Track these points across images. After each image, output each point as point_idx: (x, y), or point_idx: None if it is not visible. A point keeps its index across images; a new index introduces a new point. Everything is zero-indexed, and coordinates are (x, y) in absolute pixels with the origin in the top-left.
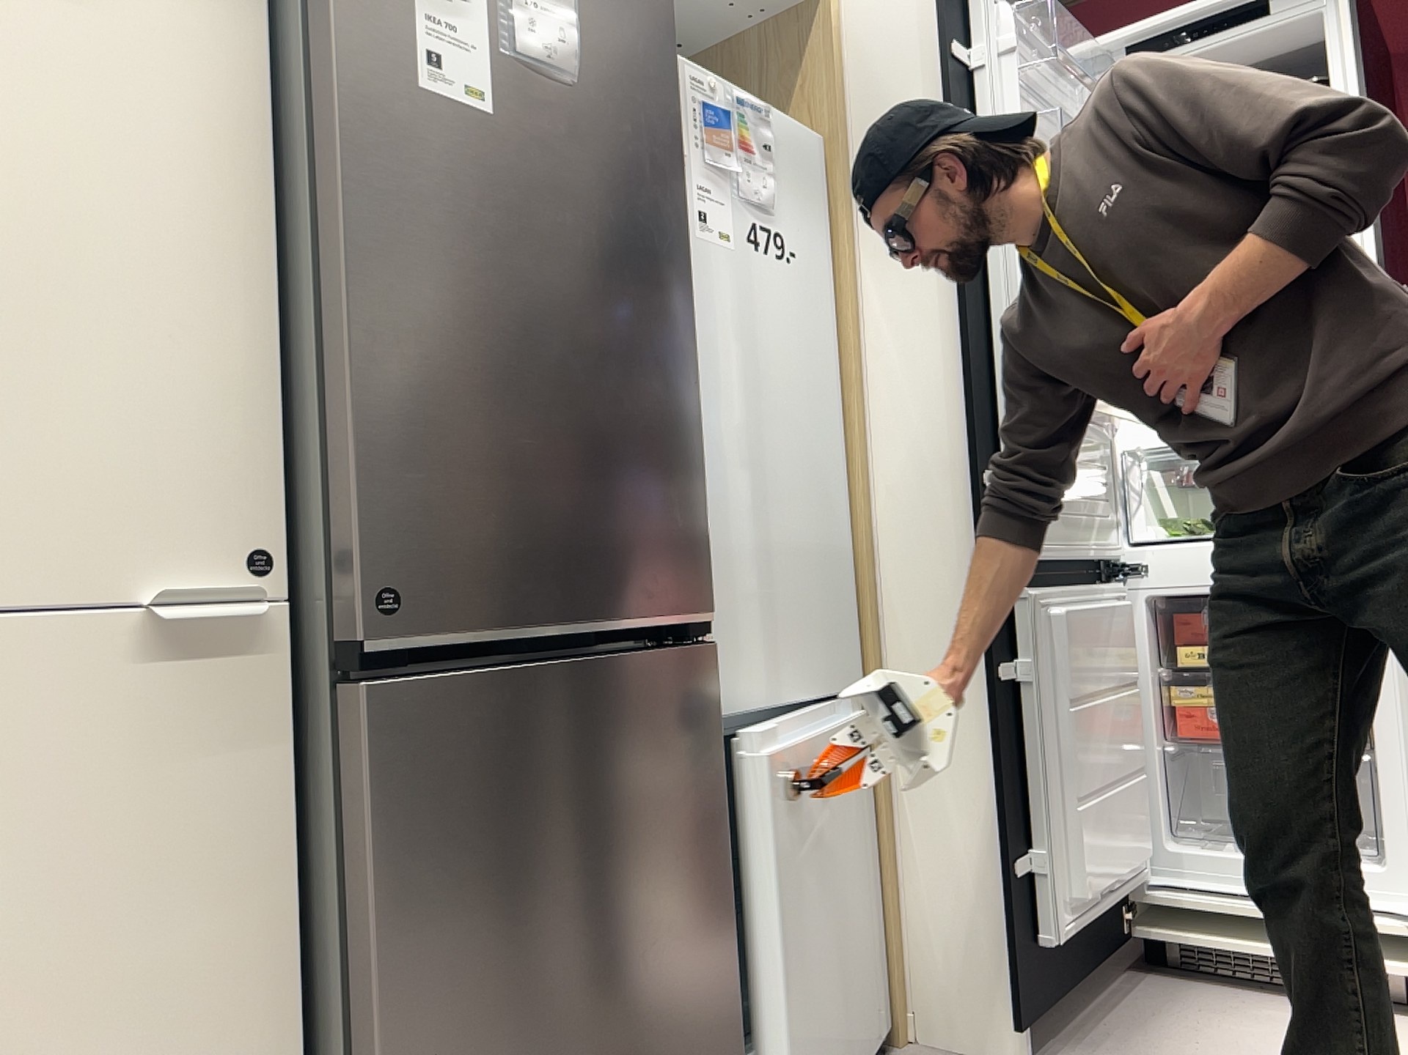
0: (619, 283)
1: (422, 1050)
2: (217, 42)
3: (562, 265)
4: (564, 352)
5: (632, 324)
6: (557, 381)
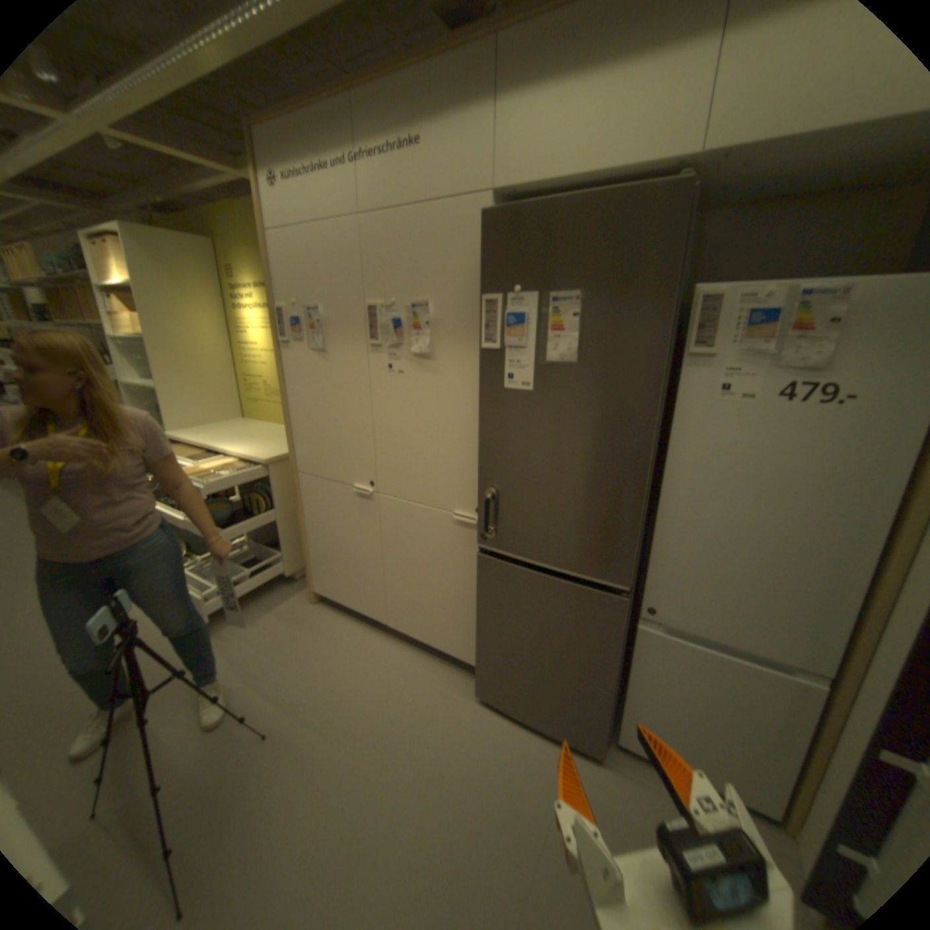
0: (593, 448)
1: (487, 634)
2: (475, 372)
3: (560, 443)
4: (556, 476)
5: (598, 465)
6: (551, 486)
